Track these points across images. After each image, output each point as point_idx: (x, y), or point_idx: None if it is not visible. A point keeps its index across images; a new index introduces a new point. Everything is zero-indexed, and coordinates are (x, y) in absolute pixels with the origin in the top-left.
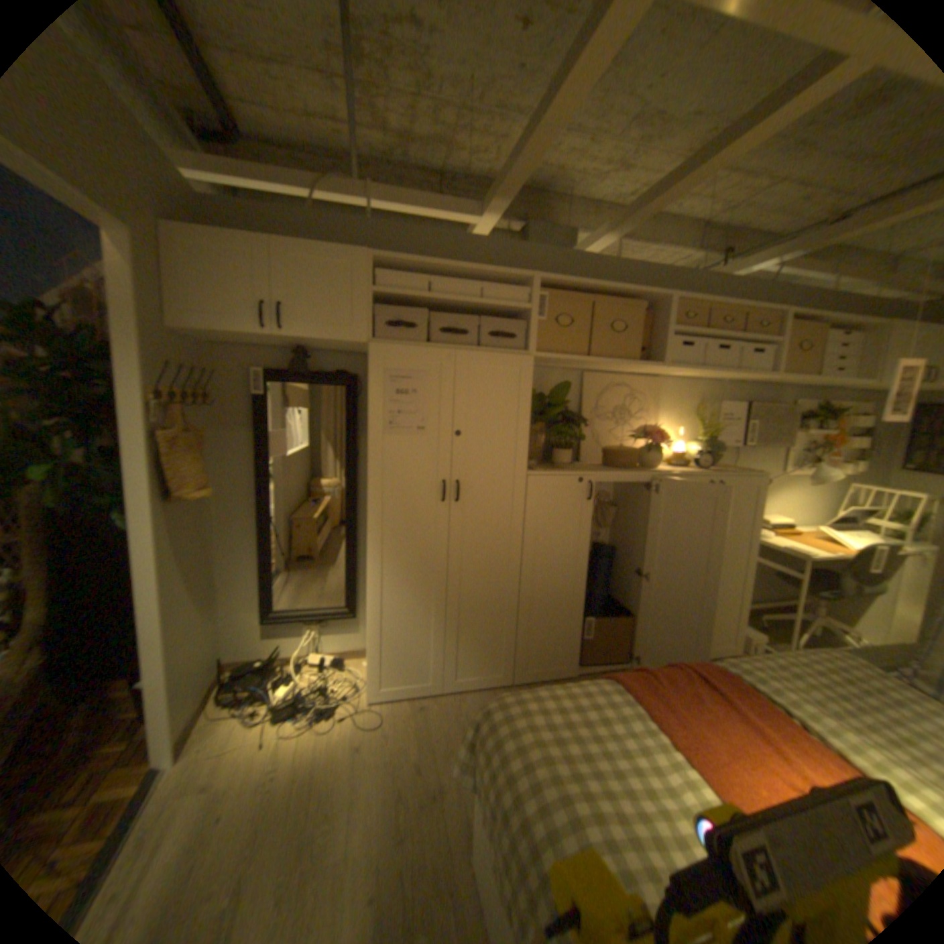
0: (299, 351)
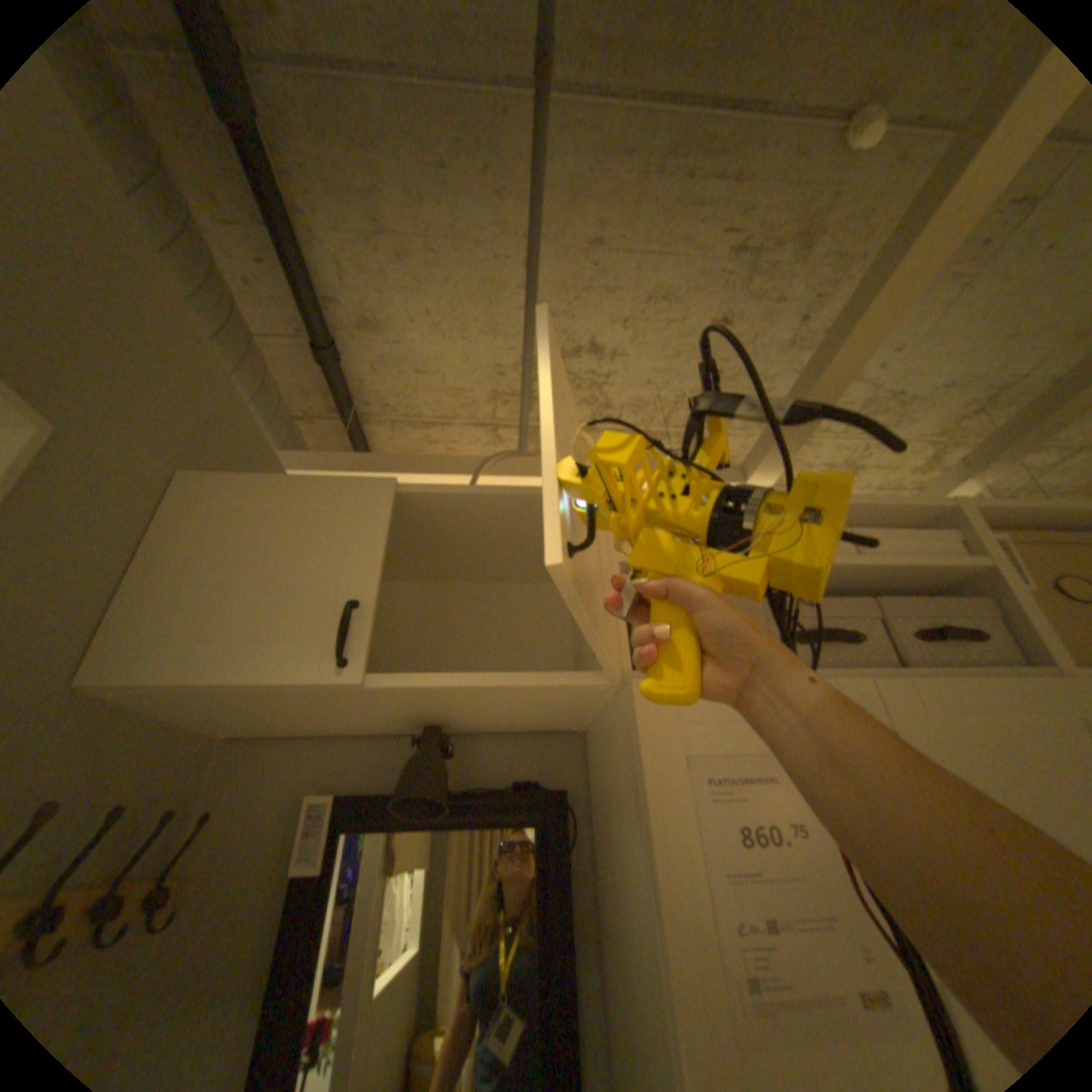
0: (430, 735)
